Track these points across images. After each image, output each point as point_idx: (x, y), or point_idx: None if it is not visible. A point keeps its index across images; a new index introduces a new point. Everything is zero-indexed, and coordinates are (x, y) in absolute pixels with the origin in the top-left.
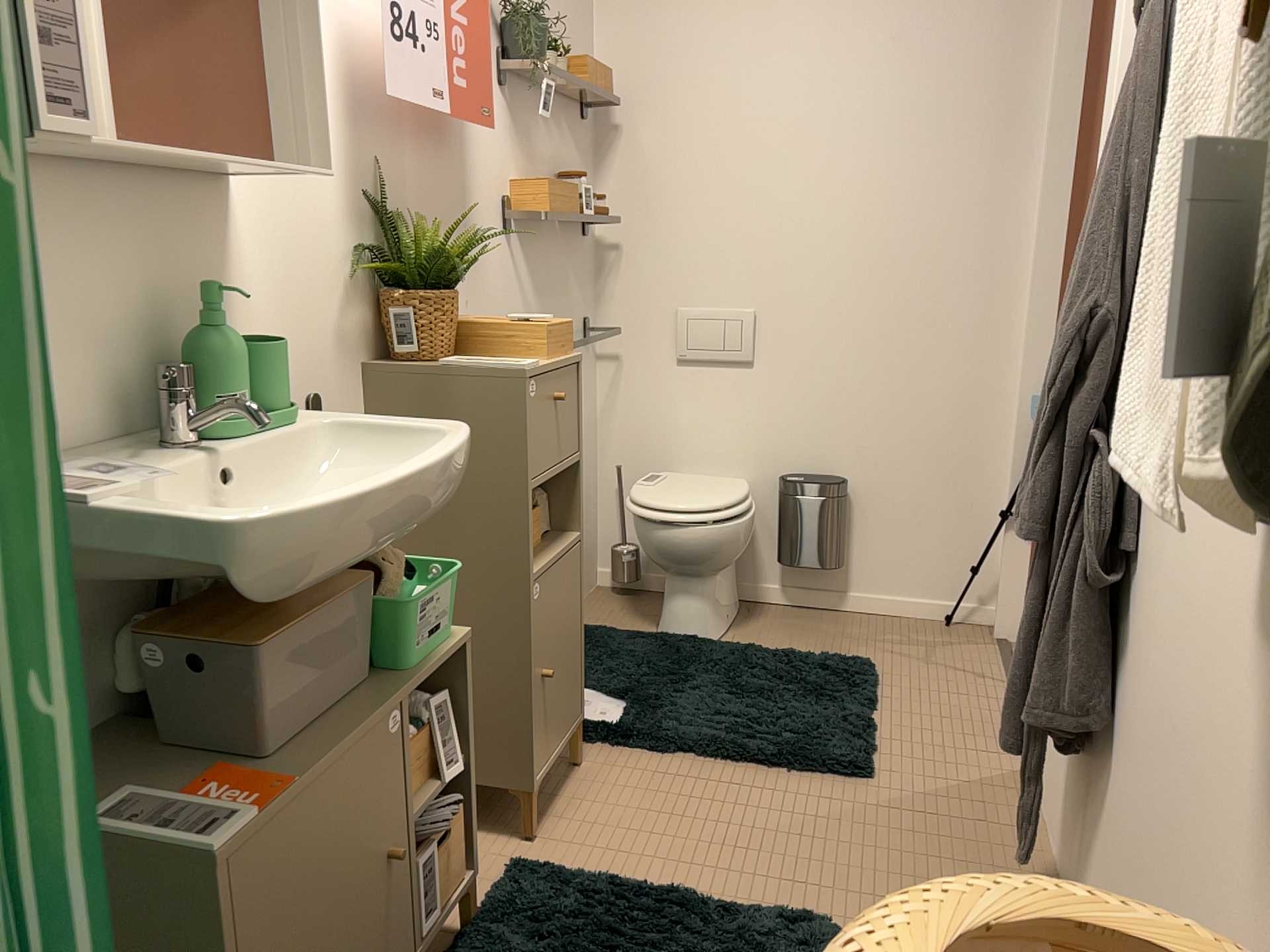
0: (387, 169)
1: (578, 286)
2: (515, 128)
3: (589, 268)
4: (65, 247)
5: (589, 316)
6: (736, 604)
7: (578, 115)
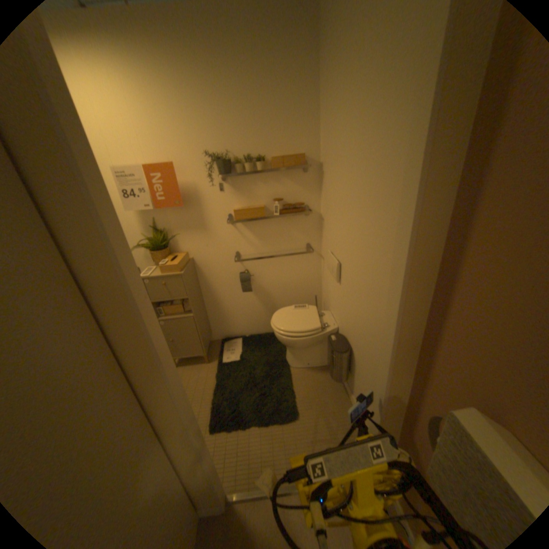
0: (157, 219)
1: (299, 233)
2: (236, 190)
3: (311, 226)
4: None
5: (312, 243)
6: (320, 363)
7: (299, 170)
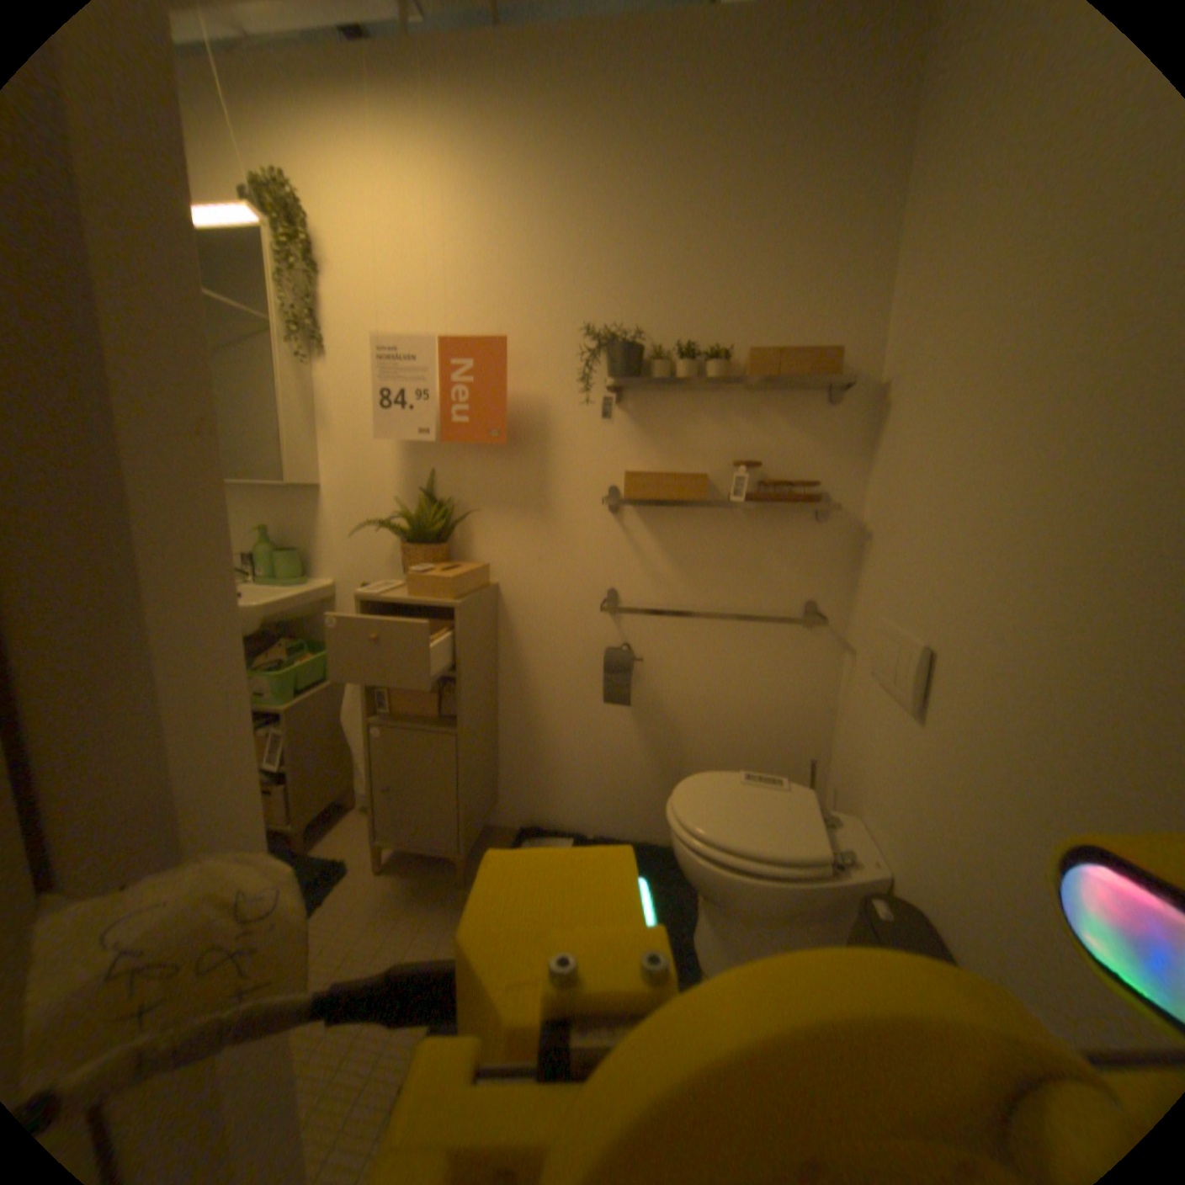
0: (442, 472)
1: (792, 565)
2: (642, 426)
3: (832, 550)
4: (243, 509)
5: (826, 599)
6: None
7: (822, 393)
